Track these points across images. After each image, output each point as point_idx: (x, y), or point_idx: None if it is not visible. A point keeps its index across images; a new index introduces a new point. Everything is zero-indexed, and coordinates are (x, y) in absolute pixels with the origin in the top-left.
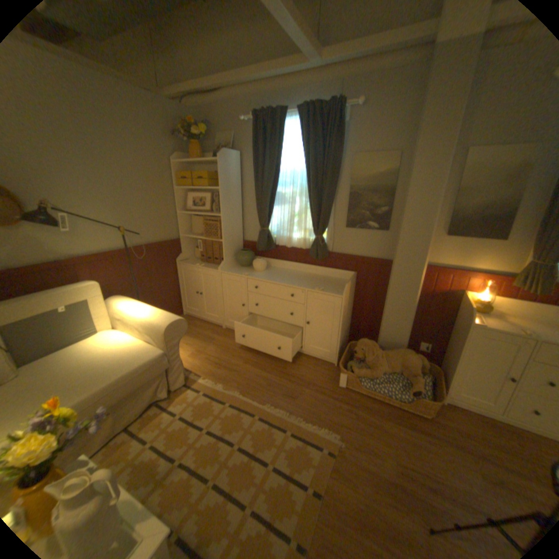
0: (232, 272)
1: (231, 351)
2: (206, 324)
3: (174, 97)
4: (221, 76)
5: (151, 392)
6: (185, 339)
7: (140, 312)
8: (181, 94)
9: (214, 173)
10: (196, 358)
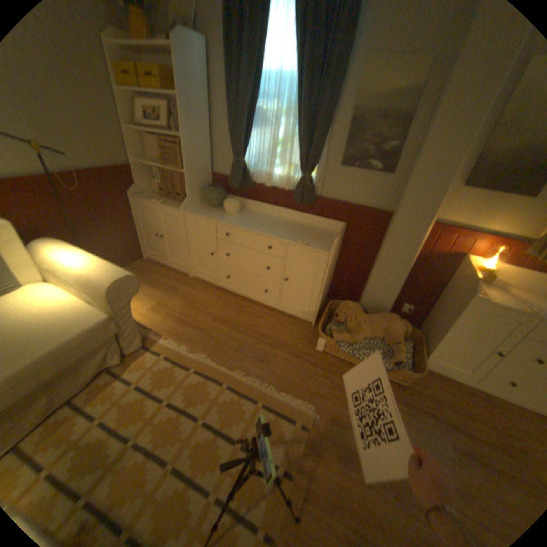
0: (198, 214)
1: (198, 306)
2: (170, 273)
3: None
4: None
5: (99, 360)
6: (144, 290)
7: (74, 265)
8: None
9: (169, 70)
10: (157, 314)
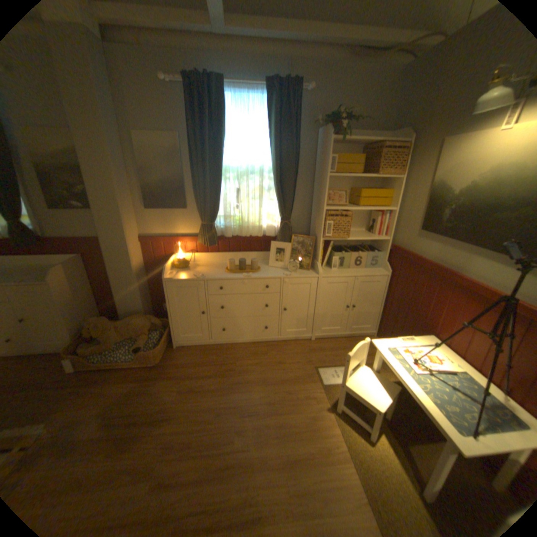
0: None
1: None
2: None
3: None
4: None
5: None
6: None
7: None
8: None
9: None
10: None
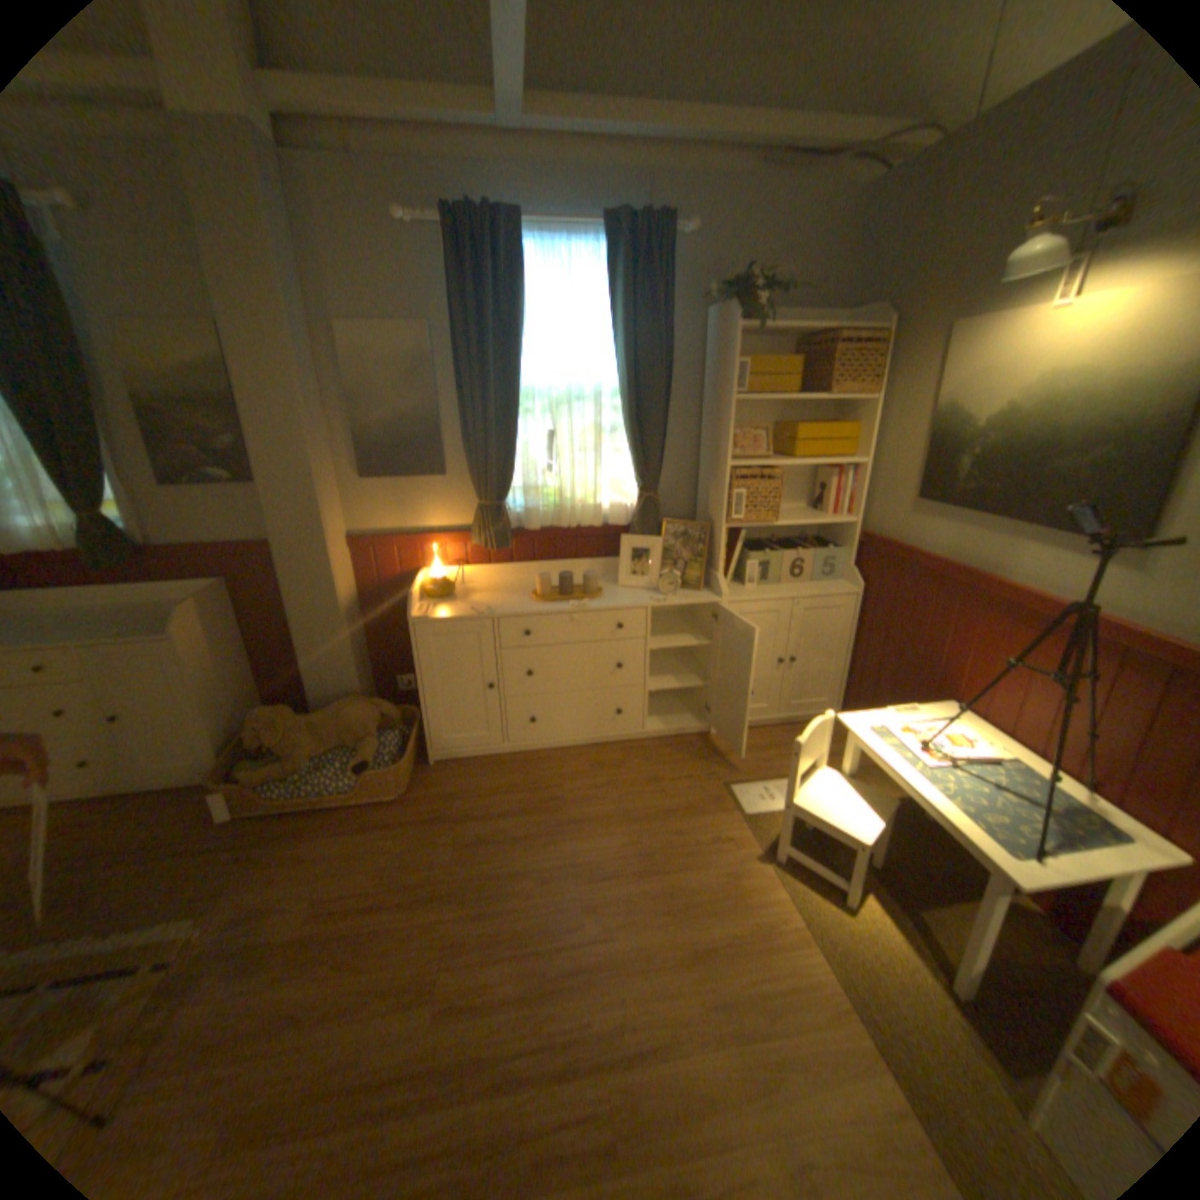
0: None
1: None
2: None
3: None
4: None
5: None
6: None
7: None
8: None
9: None
10: None
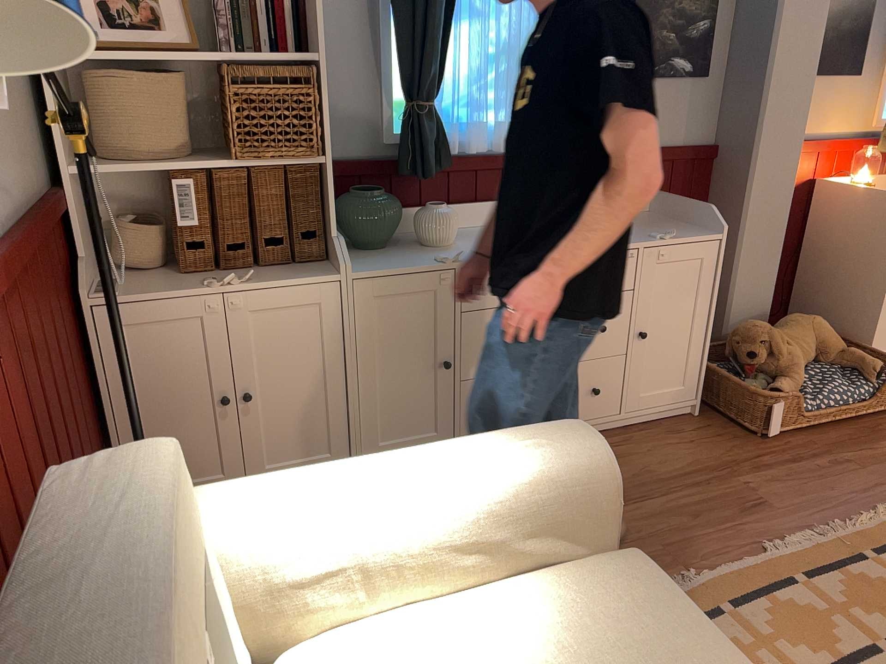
0: (389, 265)
1: None
2: None
3: None
4: None
5: None
6: None
7: (425, 480)
8: None
9: None
10: None
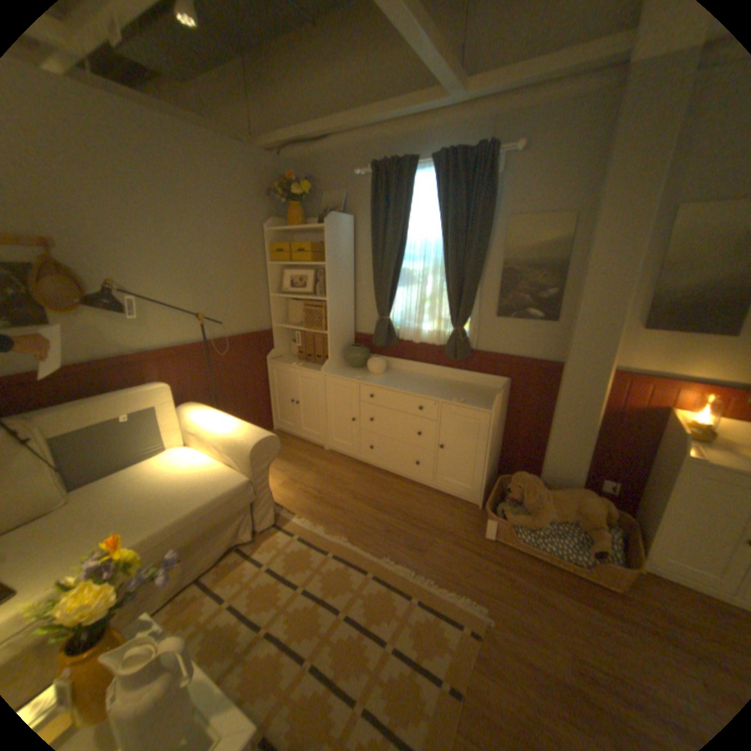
0: (340, 375)
1: (336, 482)
2: (303, 444)
3: (271, 148)
4: (332, 119)
5: (232, 533)
6: (276, 462)
7: (220, 426)
8: (280, 144)
9: (320, 244)
10: (289, 489)
